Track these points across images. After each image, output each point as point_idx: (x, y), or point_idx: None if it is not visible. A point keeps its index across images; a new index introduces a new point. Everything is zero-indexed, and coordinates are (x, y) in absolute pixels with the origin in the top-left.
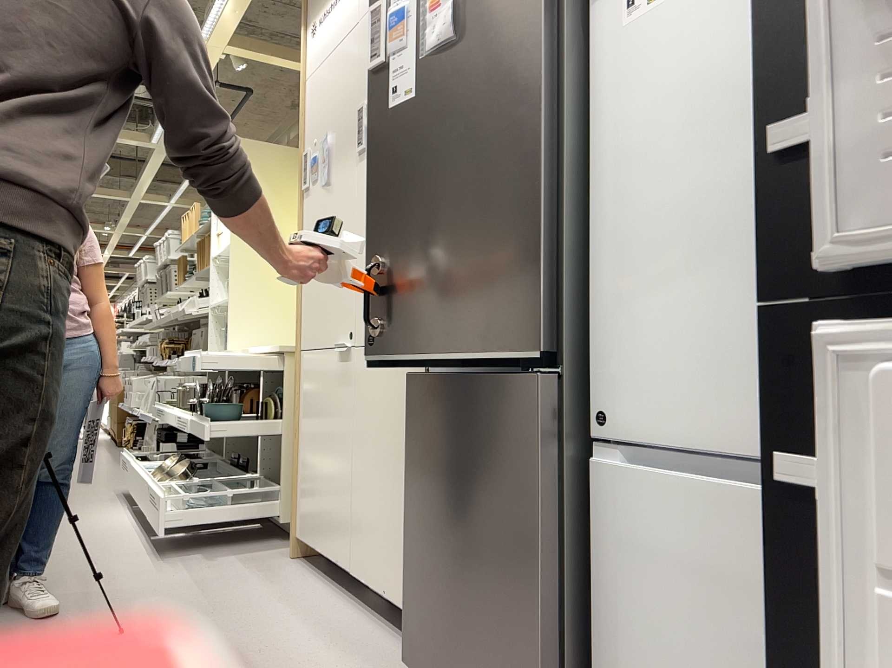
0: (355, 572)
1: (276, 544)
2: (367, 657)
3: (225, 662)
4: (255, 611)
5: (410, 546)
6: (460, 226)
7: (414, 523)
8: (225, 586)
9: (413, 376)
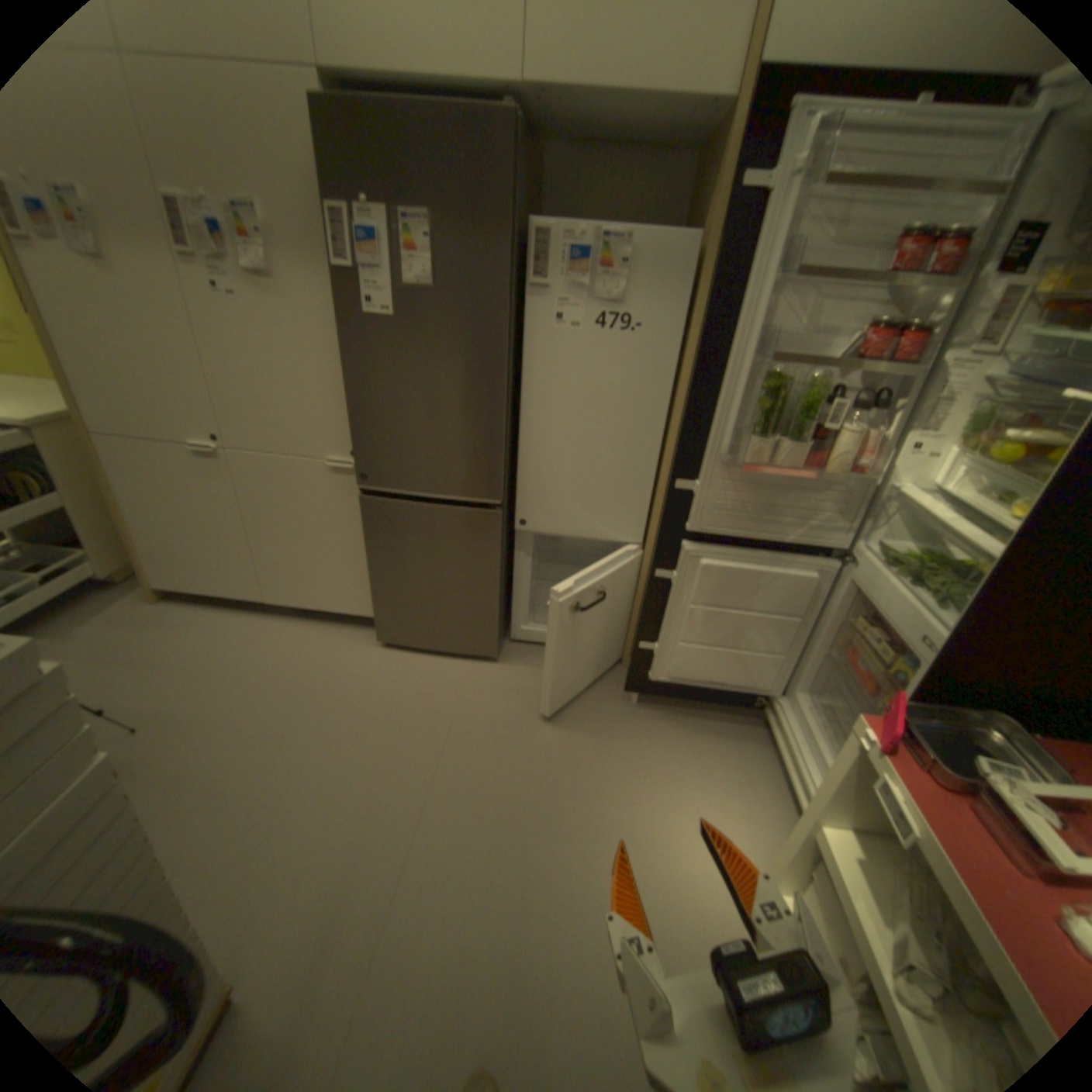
0: (273, 601)
1: (108, 597)
2: (341, 646)
3: (262, 696)
4: (212, 657)
5: (378, 588)
6: (425, 416)
7: (382, 577)
8: (141, 653)
9: (367, 496)
